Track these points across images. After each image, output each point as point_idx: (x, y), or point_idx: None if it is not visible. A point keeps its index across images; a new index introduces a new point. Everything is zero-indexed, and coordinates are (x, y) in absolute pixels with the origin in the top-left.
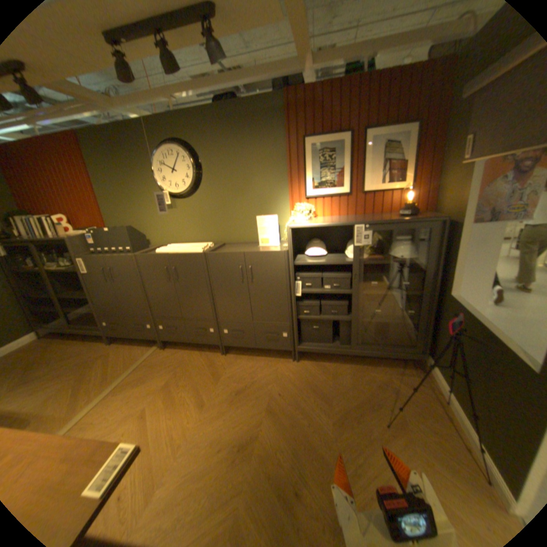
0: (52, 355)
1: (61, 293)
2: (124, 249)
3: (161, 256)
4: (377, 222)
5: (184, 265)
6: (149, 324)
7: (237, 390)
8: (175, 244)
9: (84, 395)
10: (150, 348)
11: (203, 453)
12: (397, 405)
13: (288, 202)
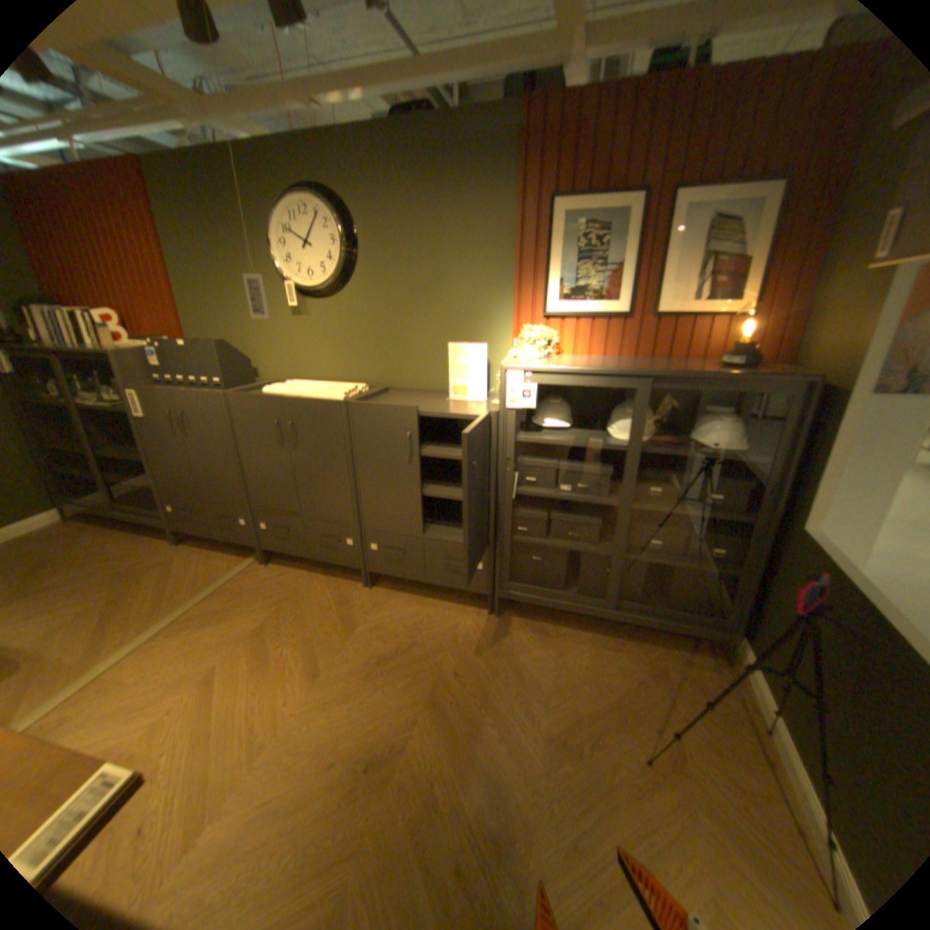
0: (82, 552)
1: (104, 448)
2: (210, 380)
3: (270, 400)
4: (676, 373)
5: (309, 421)
6: (245, 518)
7: (381, 655)
8: (301, 380)
9: (120, 630)
10: (244, 558)
11: (304, 764)
12: (672, 723)
13: (510, 321)
